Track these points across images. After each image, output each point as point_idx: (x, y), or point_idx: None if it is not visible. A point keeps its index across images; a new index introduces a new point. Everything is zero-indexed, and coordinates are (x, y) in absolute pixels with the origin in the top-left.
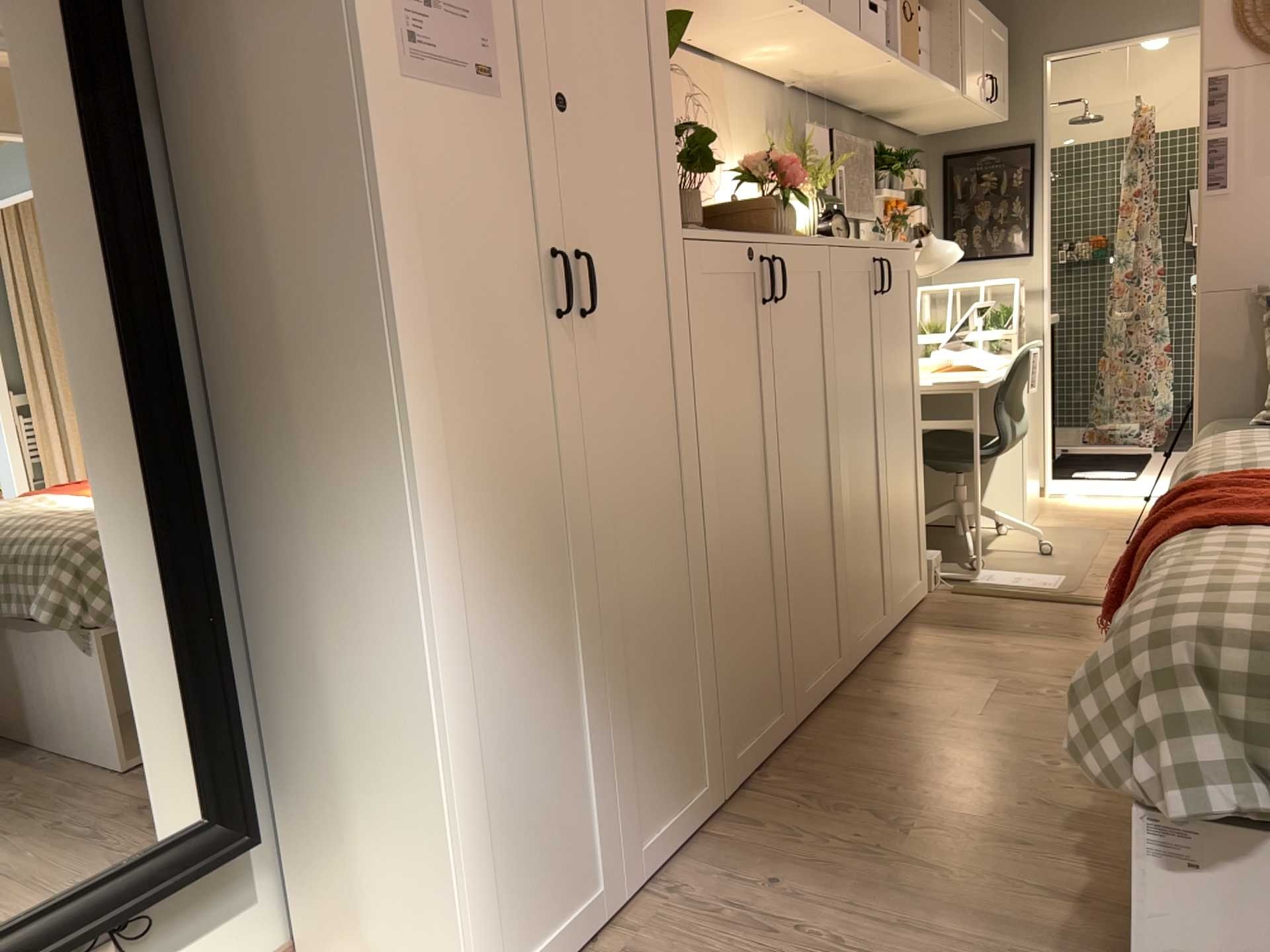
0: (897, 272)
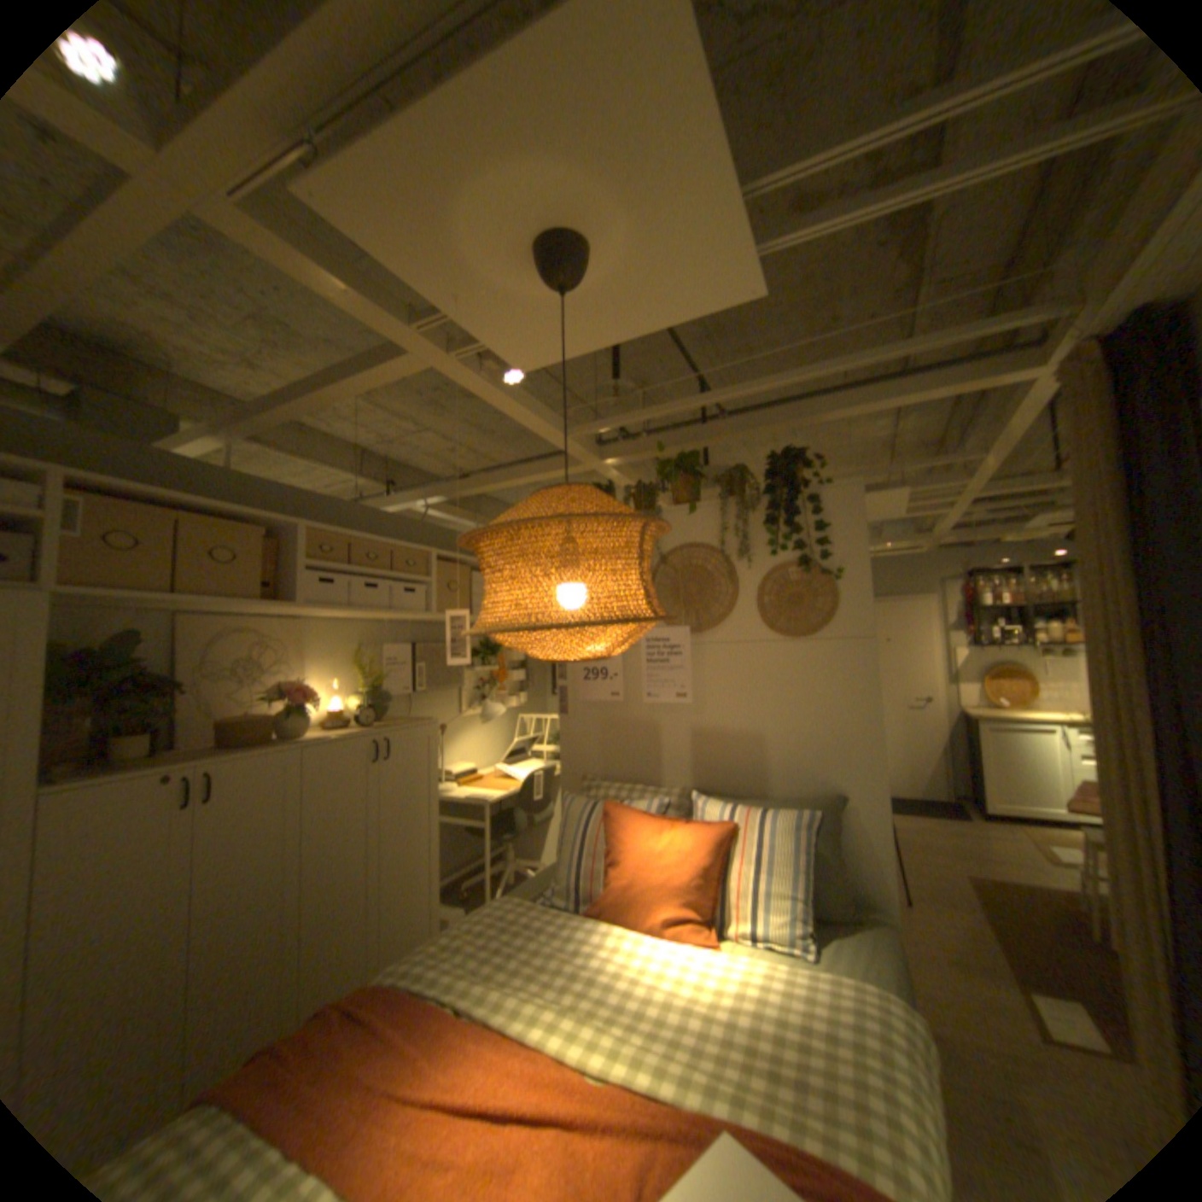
0: (408, 740)
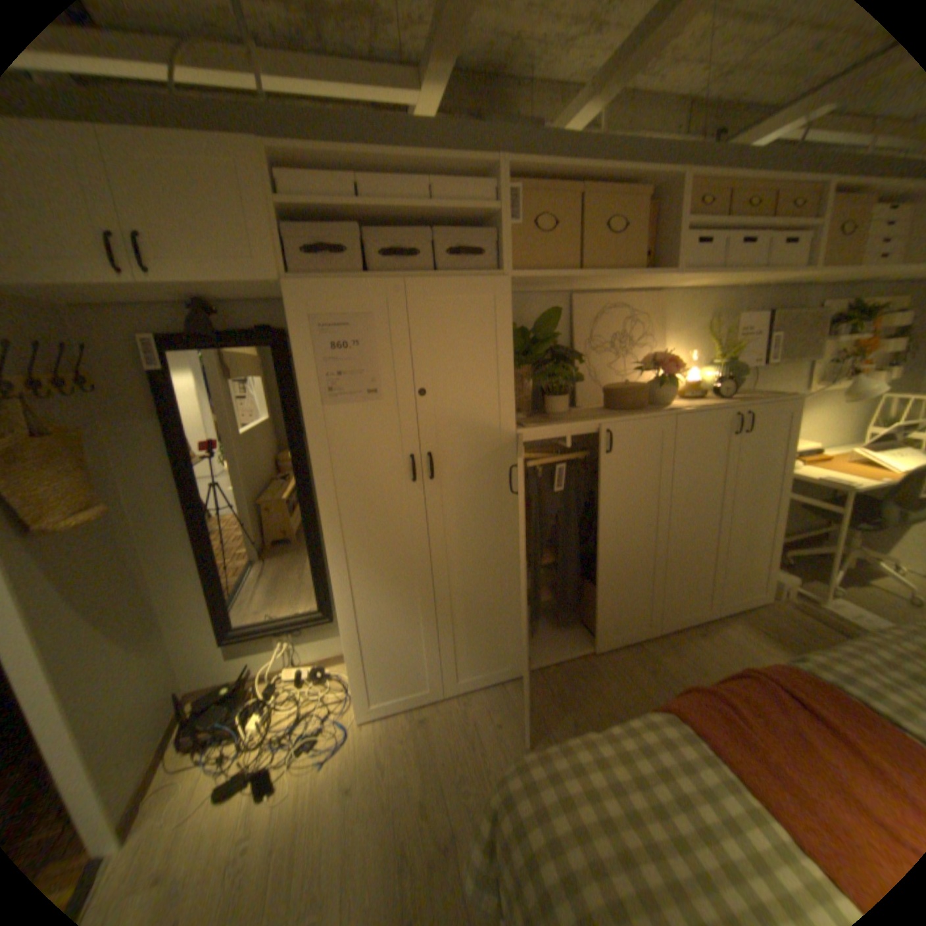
0: (772, 416)
